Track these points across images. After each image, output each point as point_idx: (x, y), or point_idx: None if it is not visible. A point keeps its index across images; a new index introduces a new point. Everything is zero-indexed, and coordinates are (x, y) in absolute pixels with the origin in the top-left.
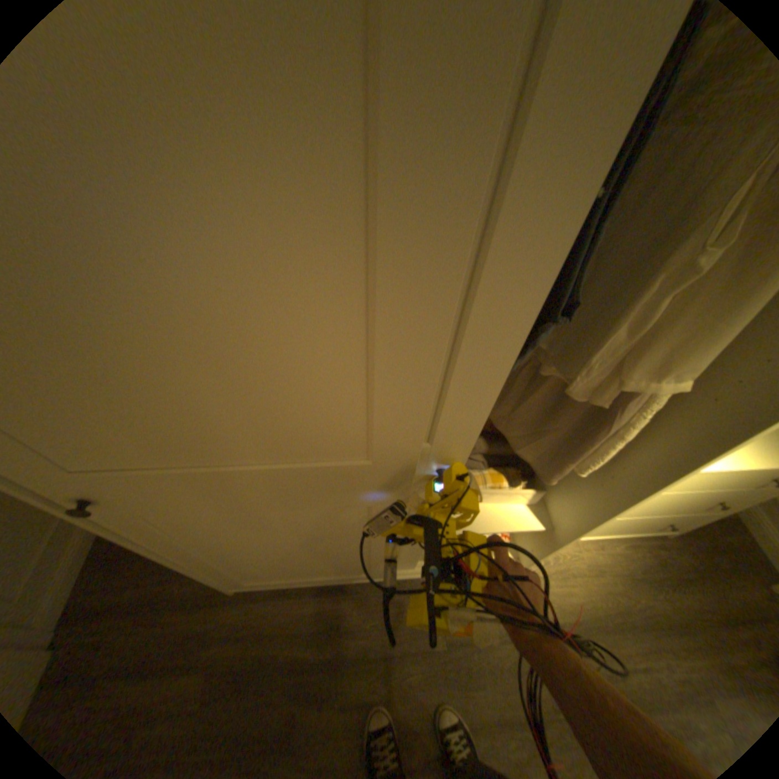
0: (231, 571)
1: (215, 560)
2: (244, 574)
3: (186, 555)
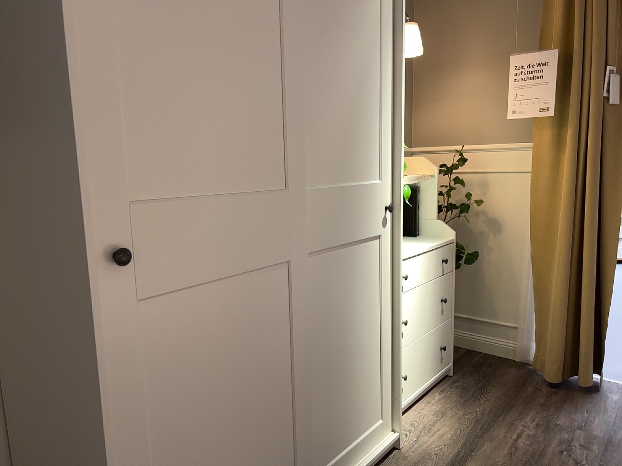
0: None
1: None
2: None
3: (136, 439)
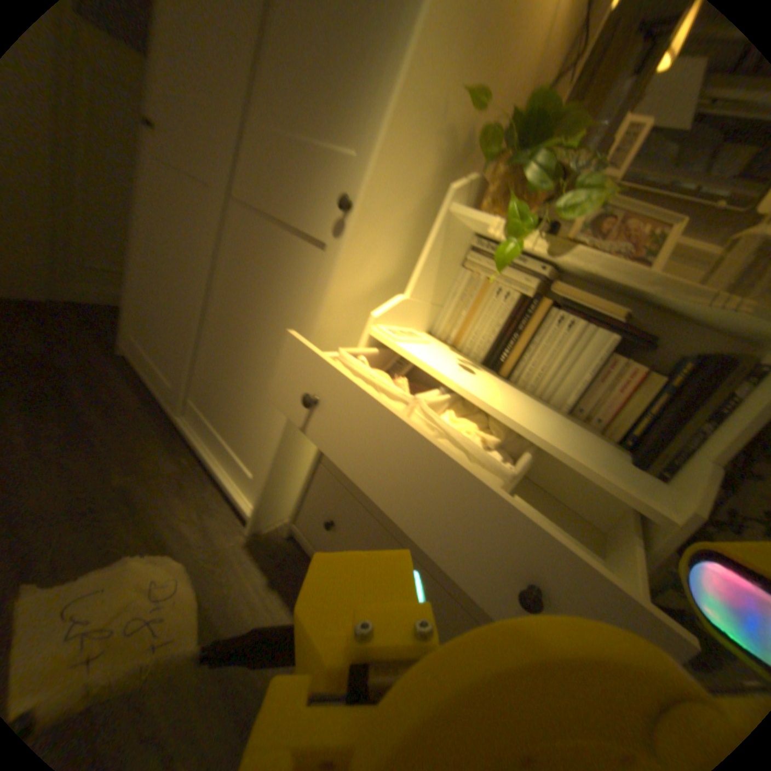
0: (131, 295)
1: (136, 260)
2: (132, 308)
3: (134, 231)
